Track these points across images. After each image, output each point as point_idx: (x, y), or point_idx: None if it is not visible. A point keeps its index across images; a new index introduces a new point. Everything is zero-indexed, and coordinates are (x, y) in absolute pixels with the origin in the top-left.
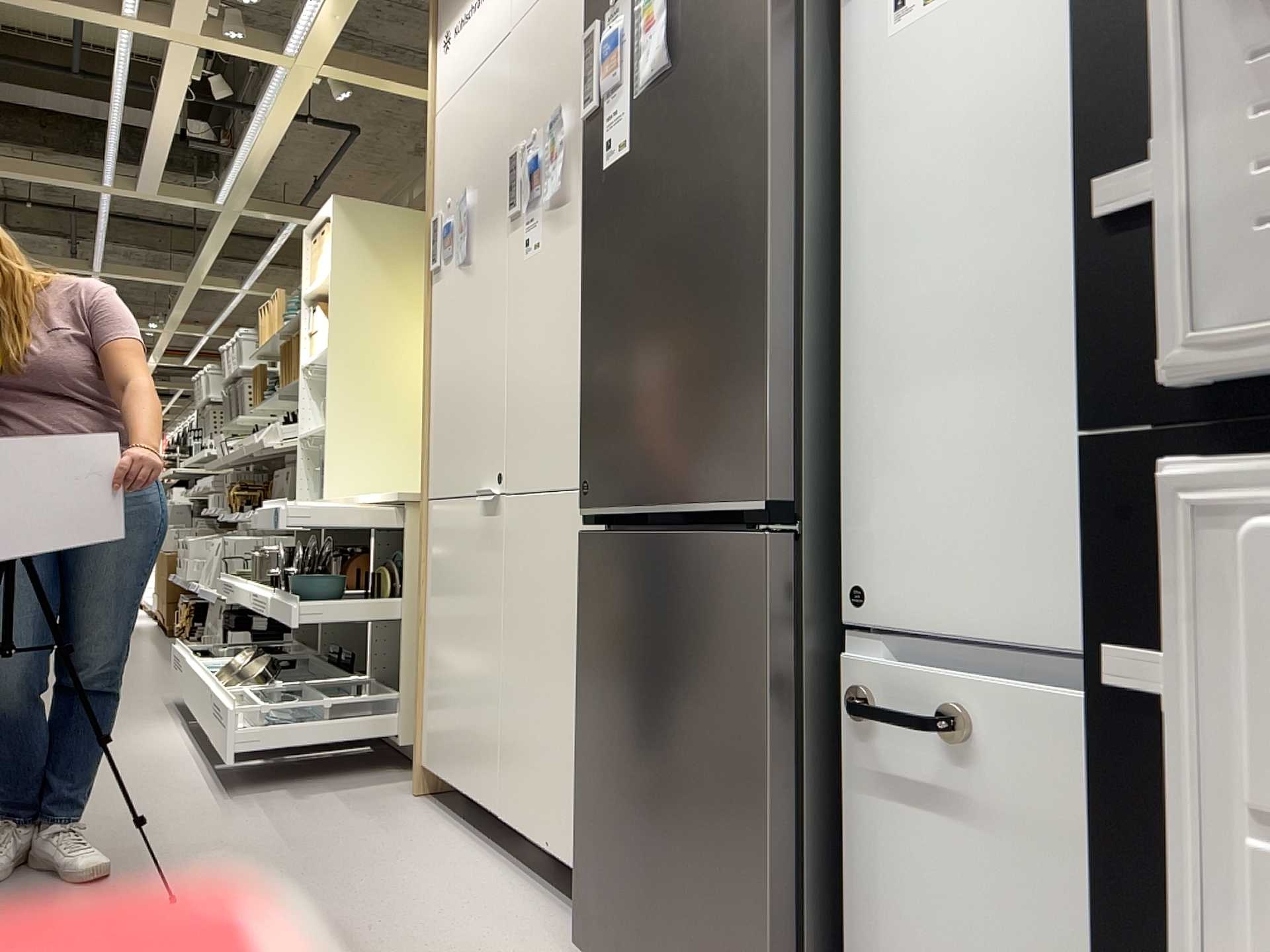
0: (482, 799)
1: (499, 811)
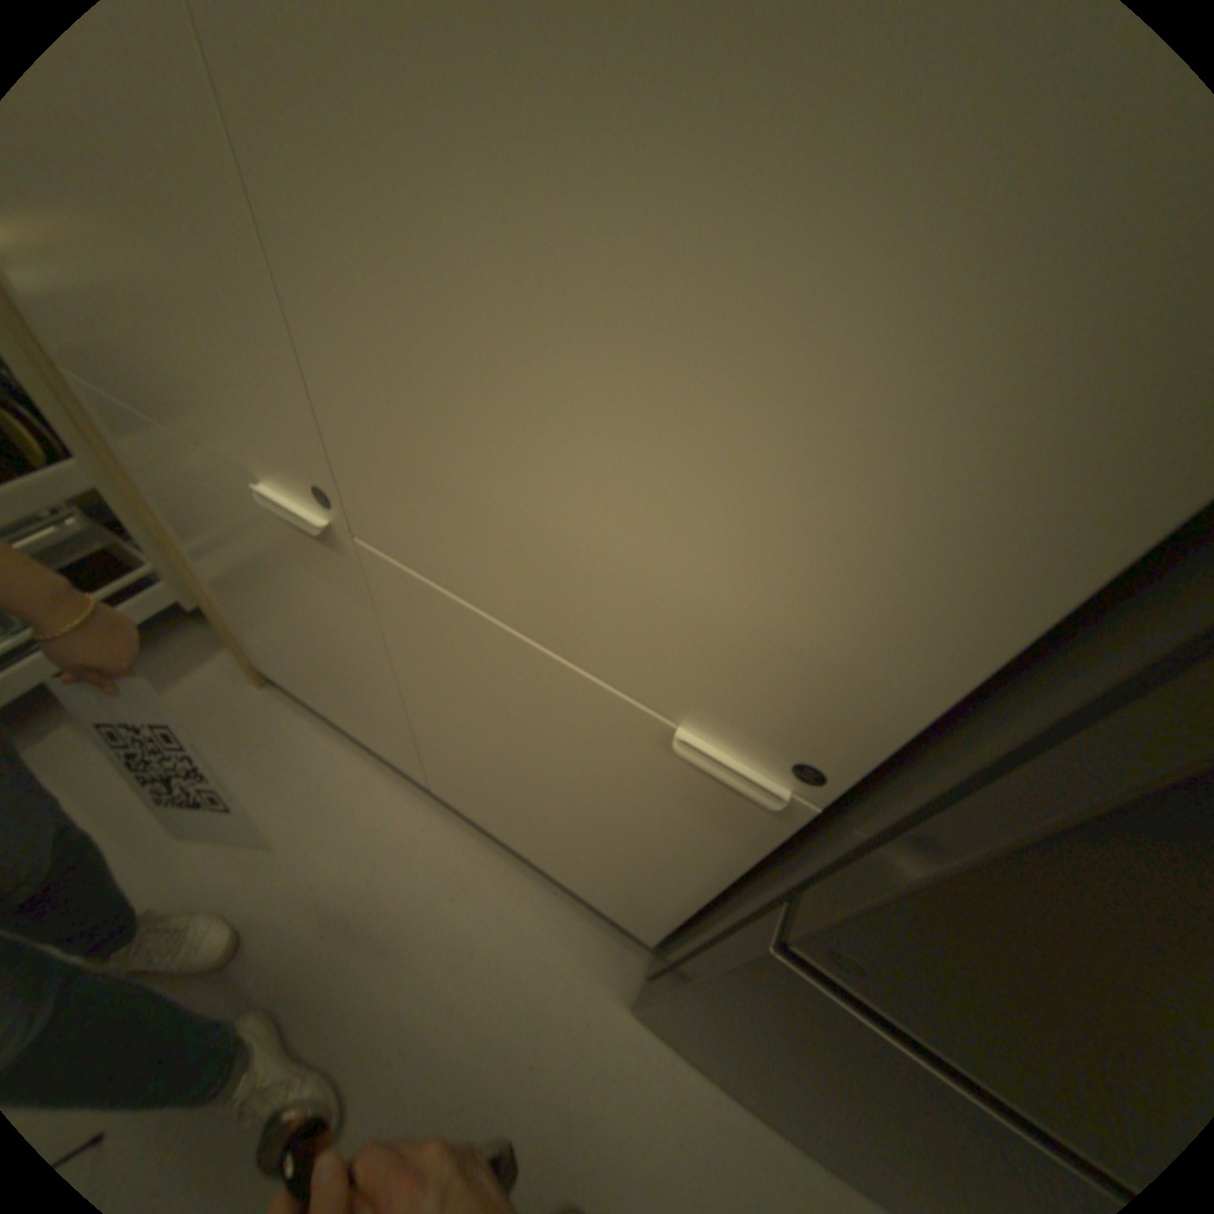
0: (393, 759)
1: (429, 785)
